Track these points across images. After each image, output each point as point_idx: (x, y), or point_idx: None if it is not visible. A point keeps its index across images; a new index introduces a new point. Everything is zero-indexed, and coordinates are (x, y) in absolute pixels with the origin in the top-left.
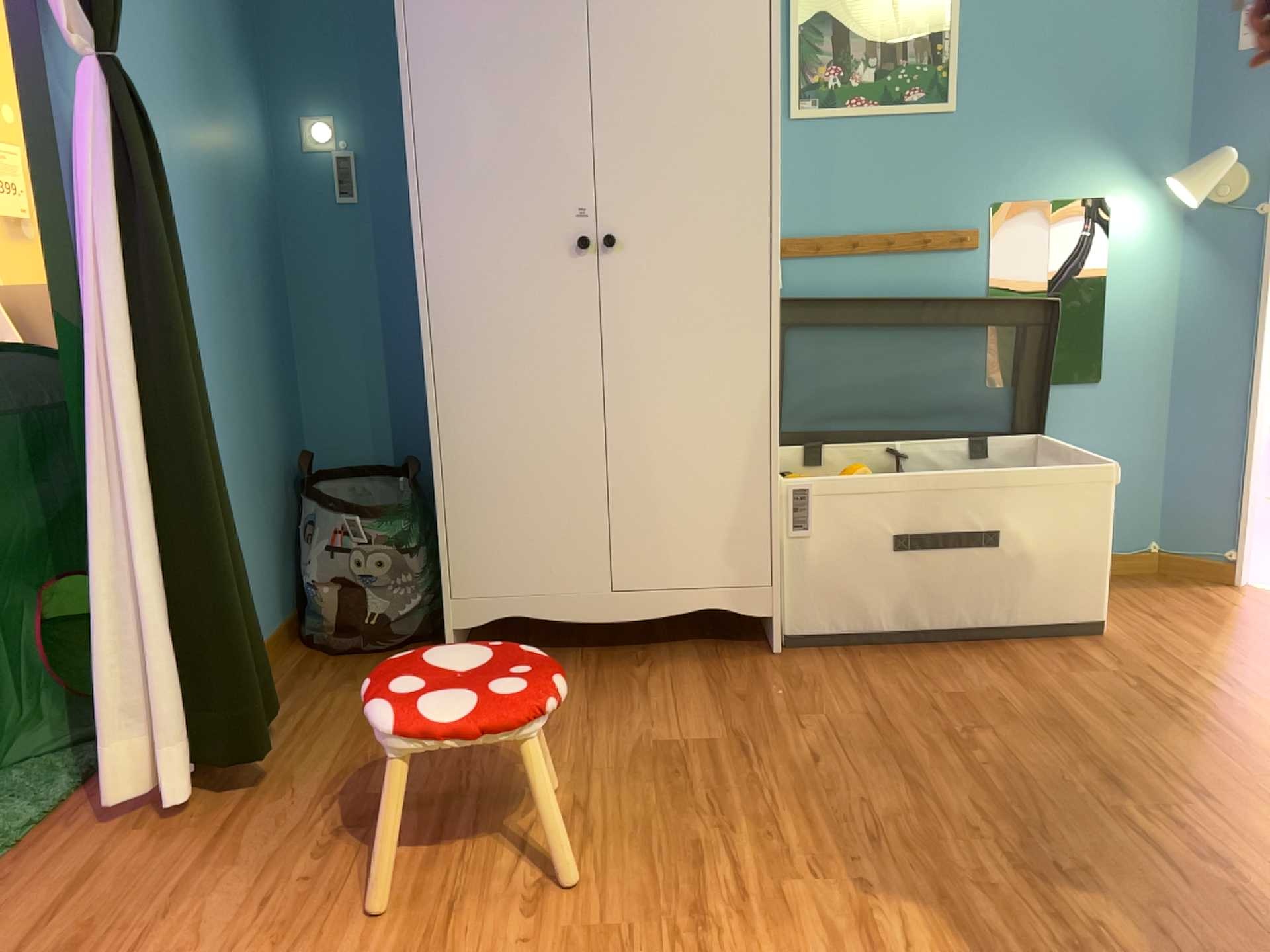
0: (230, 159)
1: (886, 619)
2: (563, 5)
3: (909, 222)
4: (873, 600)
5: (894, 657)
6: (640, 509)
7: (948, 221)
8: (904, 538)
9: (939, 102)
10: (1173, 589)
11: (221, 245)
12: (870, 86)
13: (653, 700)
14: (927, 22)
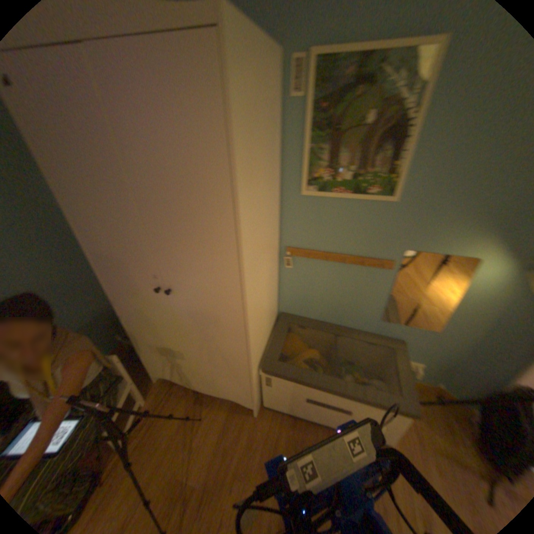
0: (49, 207)
1: (301, 418)
2: (118, 177)
3: (359, 252)
4: (296, 412)
5: (298, 437)
6: (206, 368)
7: (380, 255)
8: (310, 403)
9: (390, 196)
10: (442, 414)
11: (49, 247)
12: (350, 183)
13: (198, 440)
14: (394, 146)
